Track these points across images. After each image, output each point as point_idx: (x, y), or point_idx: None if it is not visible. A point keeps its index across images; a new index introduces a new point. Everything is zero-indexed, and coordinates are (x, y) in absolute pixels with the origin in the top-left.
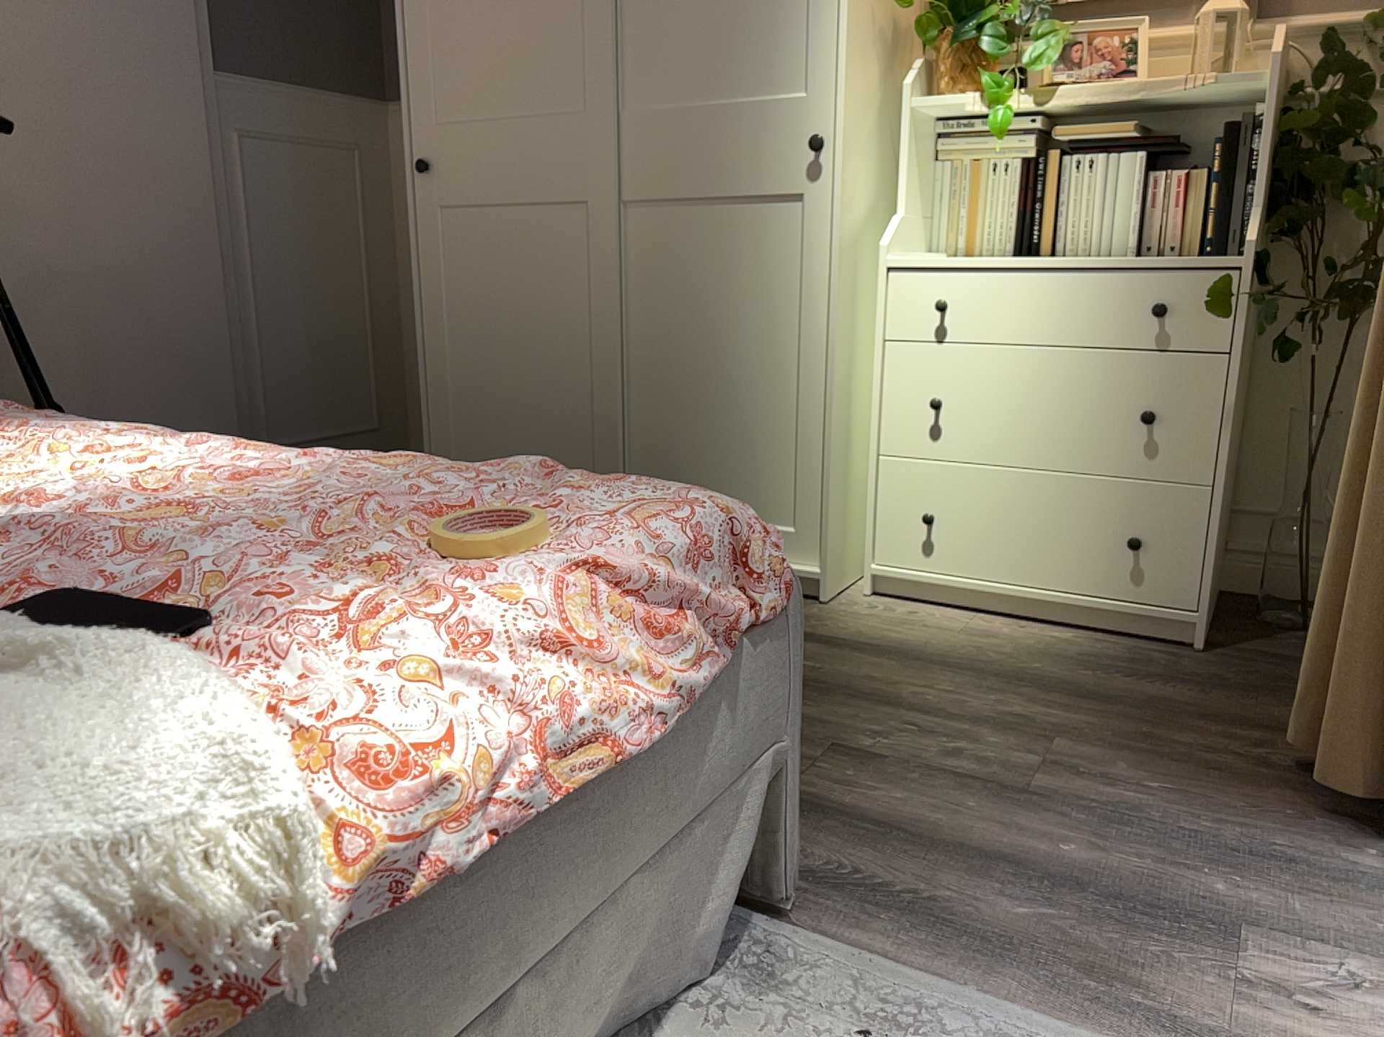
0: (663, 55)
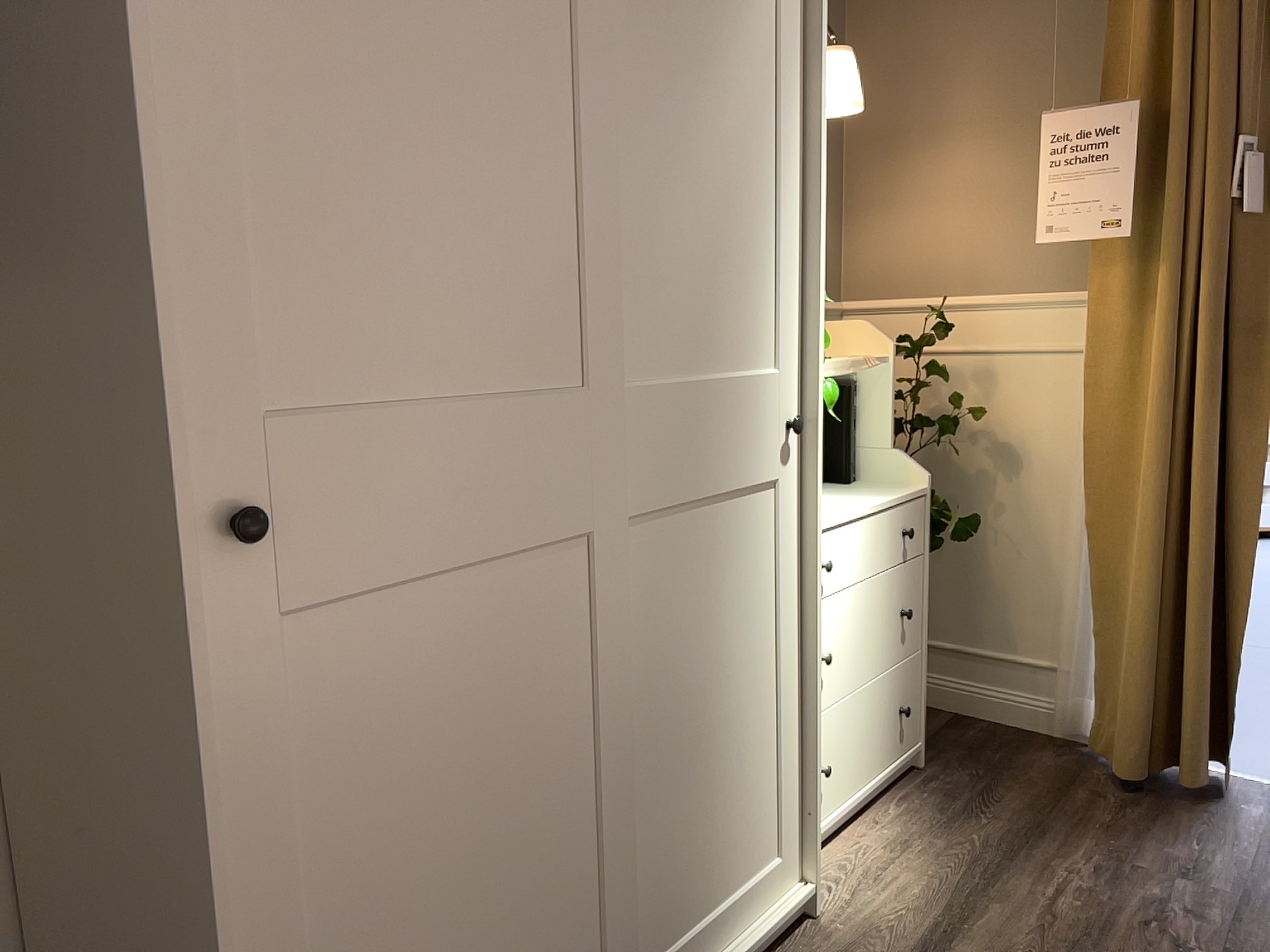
0: (656, 305)
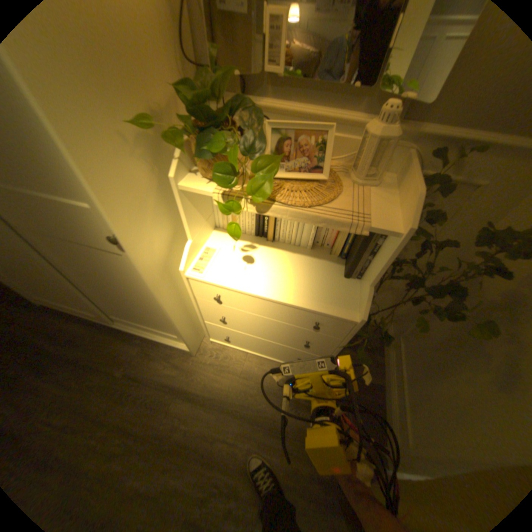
0: None
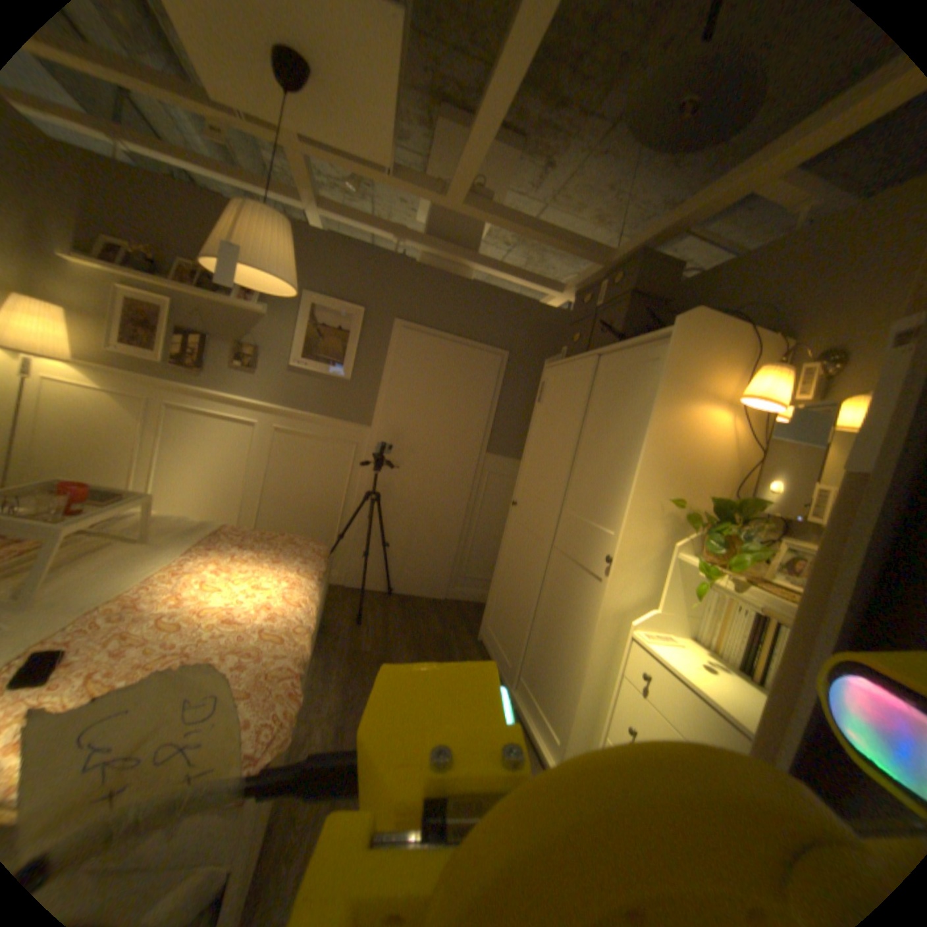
0: (579, 492)
